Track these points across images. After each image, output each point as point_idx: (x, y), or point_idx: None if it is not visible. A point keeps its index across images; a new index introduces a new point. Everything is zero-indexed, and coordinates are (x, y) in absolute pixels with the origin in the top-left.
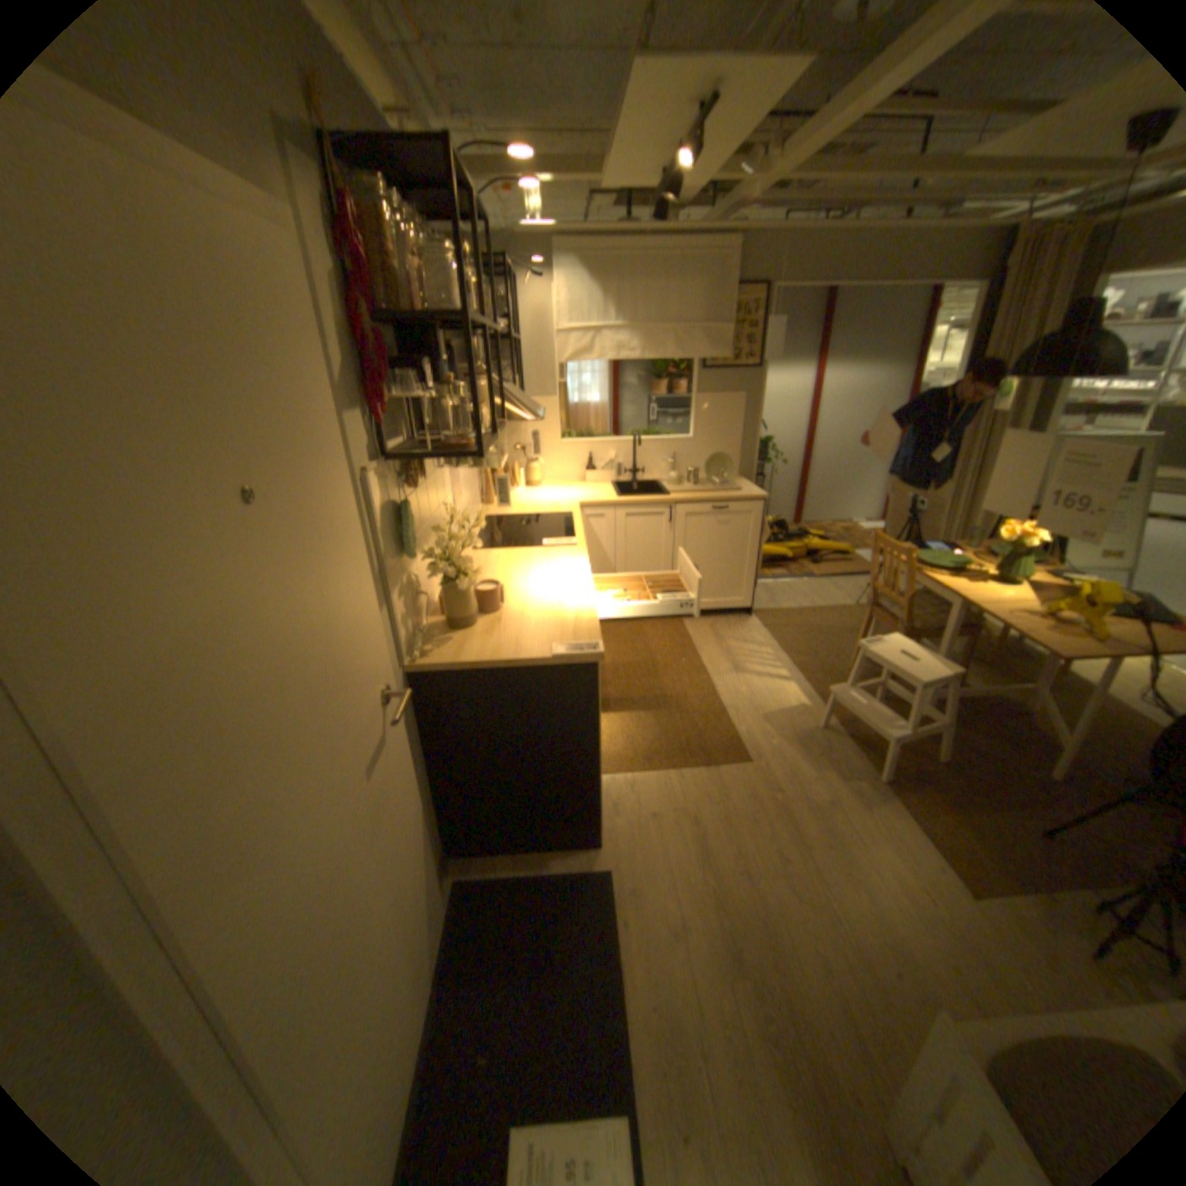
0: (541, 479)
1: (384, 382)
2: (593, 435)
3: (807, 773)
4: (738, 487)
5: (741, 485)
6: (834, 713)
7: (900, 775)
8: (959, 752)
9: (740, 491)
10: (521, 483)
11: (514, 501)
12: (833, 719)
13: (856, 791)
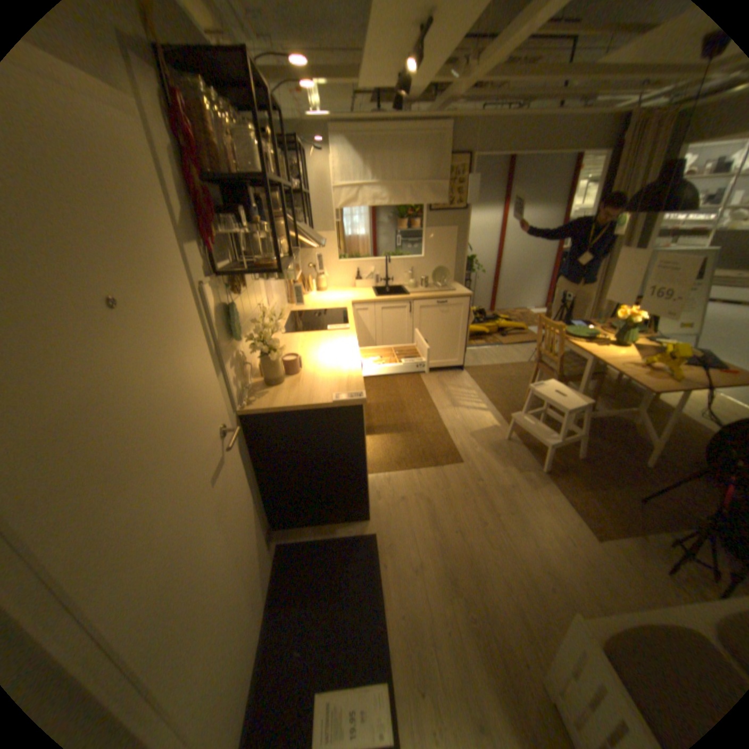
0: (326, 286)
1: (211, 222)
2: (359, 256)
3: (497, 468)
4: (453, 288)
5: (455, 287)
6: (514, 430)
7: (554, 467)
8: (591, 451)
9: (455, 291)
10: (314, 289)
11: (309, 300)
12: (513, 434)
13: (527, 478)
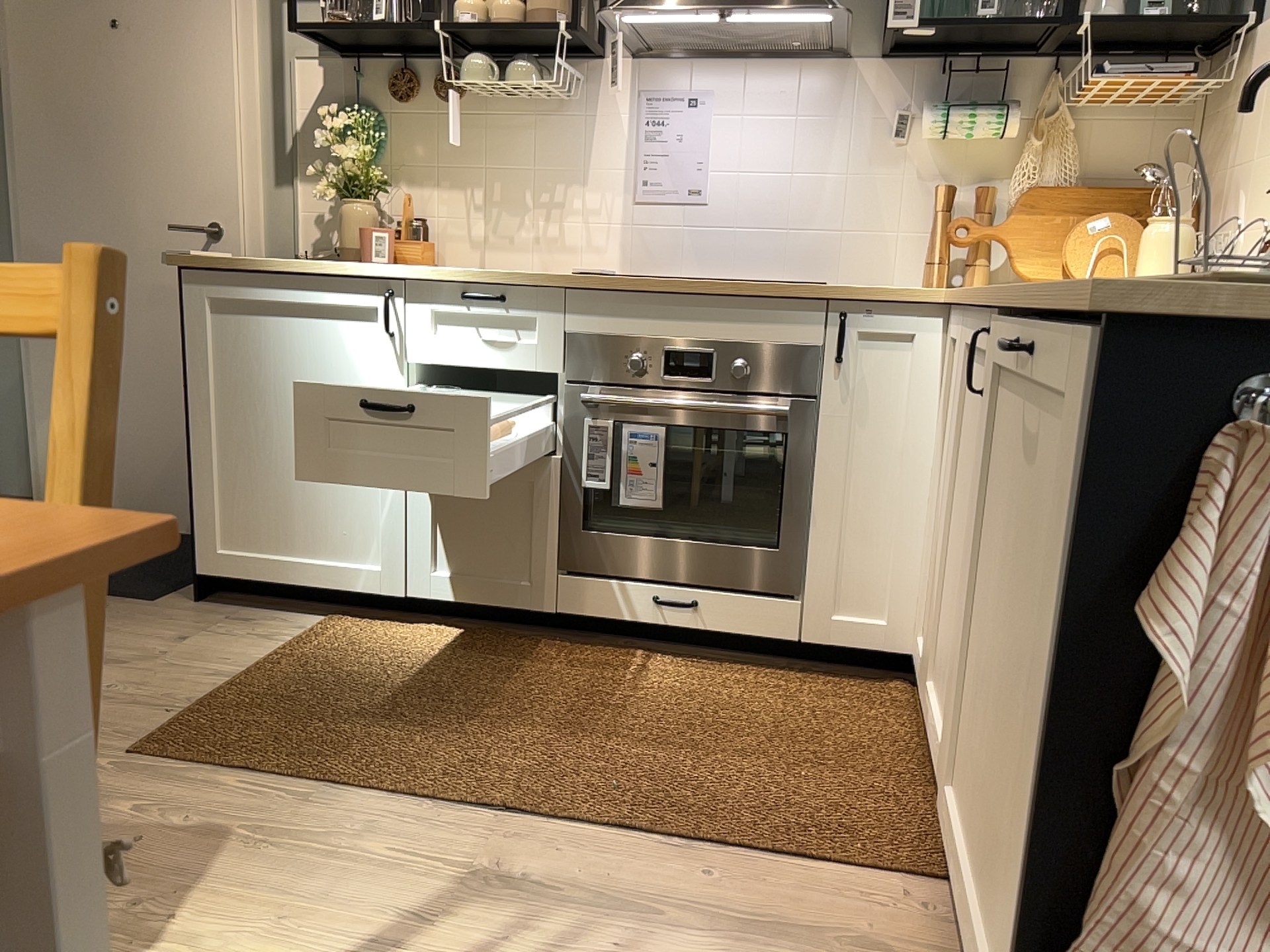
0: None
1: None
2: None
3: None
4: None
5: None
6: None
7: None
8: None
9: None
10: None
11: None
12: None
13: None
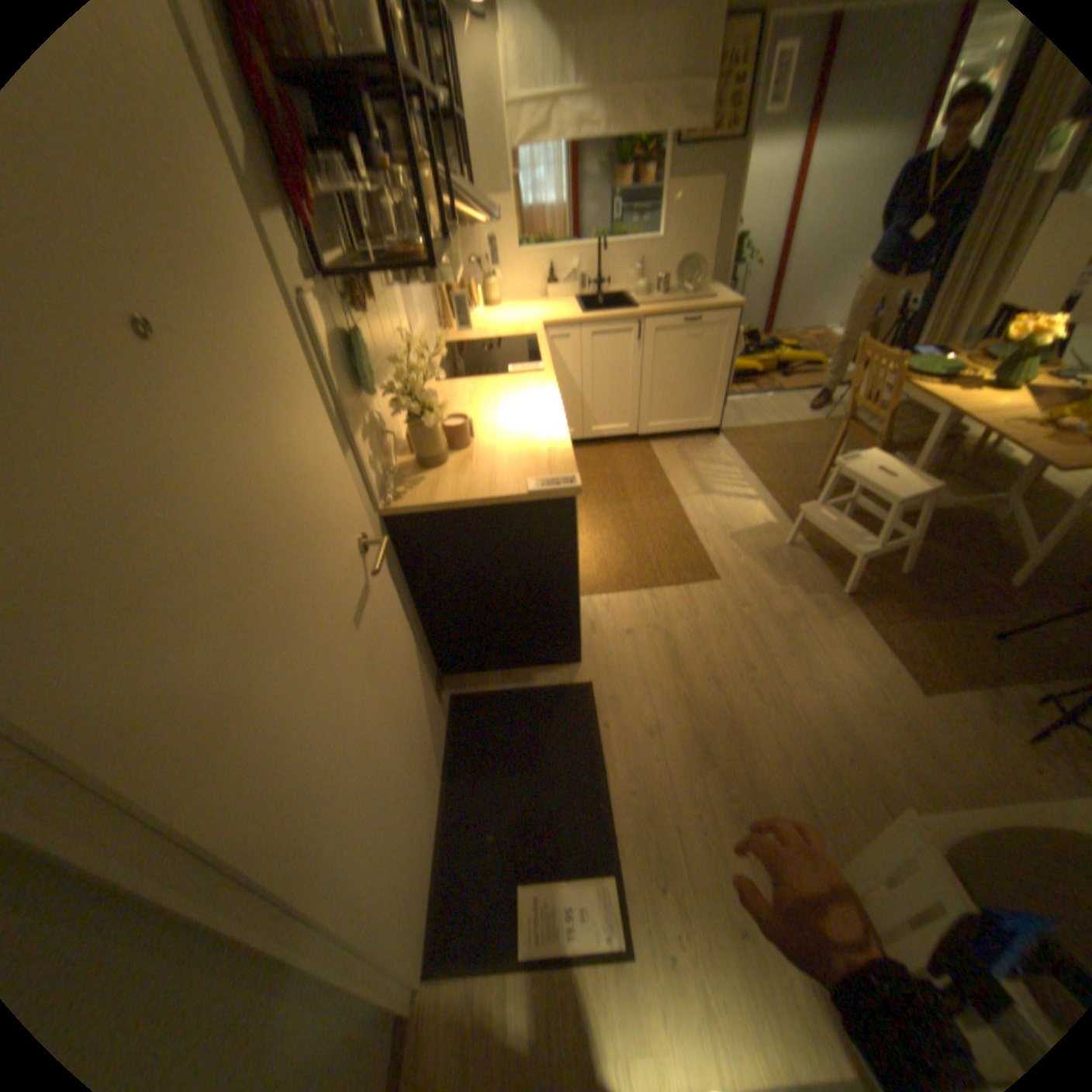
0: (500, 295)
1: (303, 166)
2: (553, 239)
3: (772, 587)
4: (711, 294)
5: (715, 291)
6: (801, 529)
7: (862, 586)
8: (922, 561)
9: (713, 298)
10: (480, 302)
11: (474, 322)
12: (799, 535)
13: (819, 601)
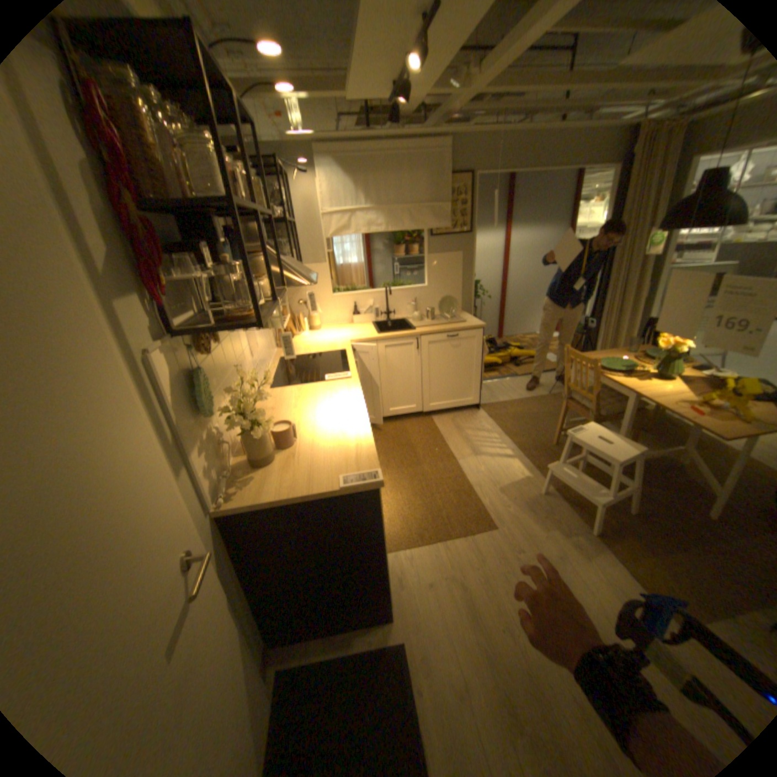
0: (320, 323)
1: (158, 266)
2: (355, 288)
3: (538, 534)
4: (462, 319)
5: (464, 317)
6: (549, 481)
7: (604, 528)
8: (642, 503)
9: (464, 321)
10: (306, 328)
11: (301, 342)
12: (549, 486)
13: (576, 545)
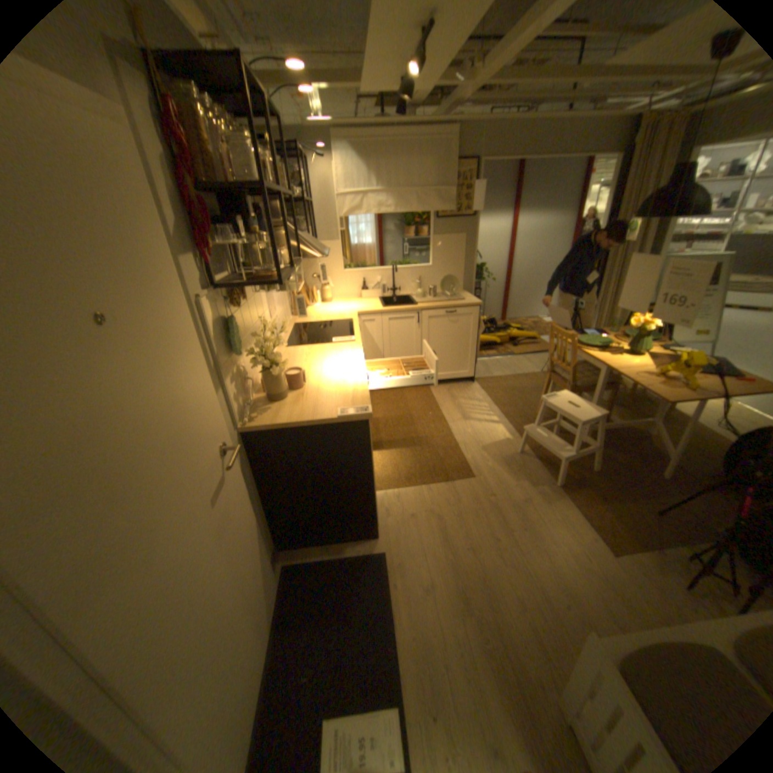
0: (332, 297)
1: (208, 234)
2: (365, 266)
3: (510, 482)
4: (463, 298)
5: (465, 296)
6: (527, 443)
7: (568, 481)
8: (606, 464)
9: (464, 300)
10: (319, 300)
11: (314, 312)
12: (526, 447)
13: (541, 492)
